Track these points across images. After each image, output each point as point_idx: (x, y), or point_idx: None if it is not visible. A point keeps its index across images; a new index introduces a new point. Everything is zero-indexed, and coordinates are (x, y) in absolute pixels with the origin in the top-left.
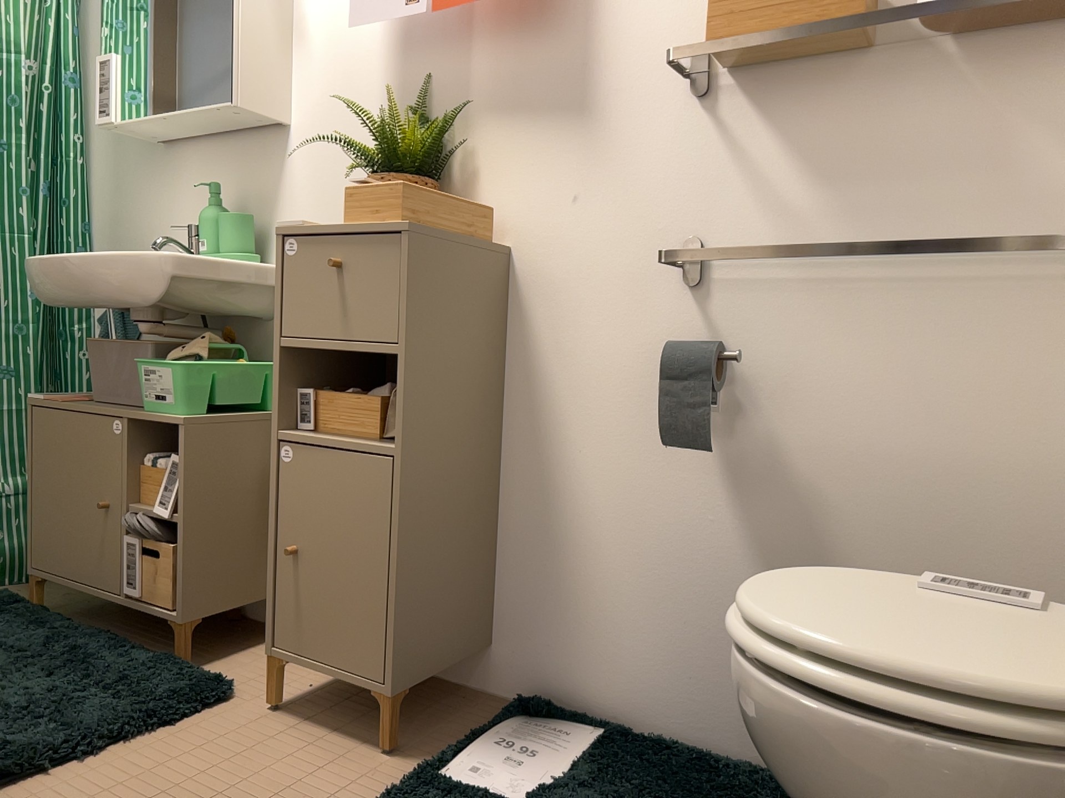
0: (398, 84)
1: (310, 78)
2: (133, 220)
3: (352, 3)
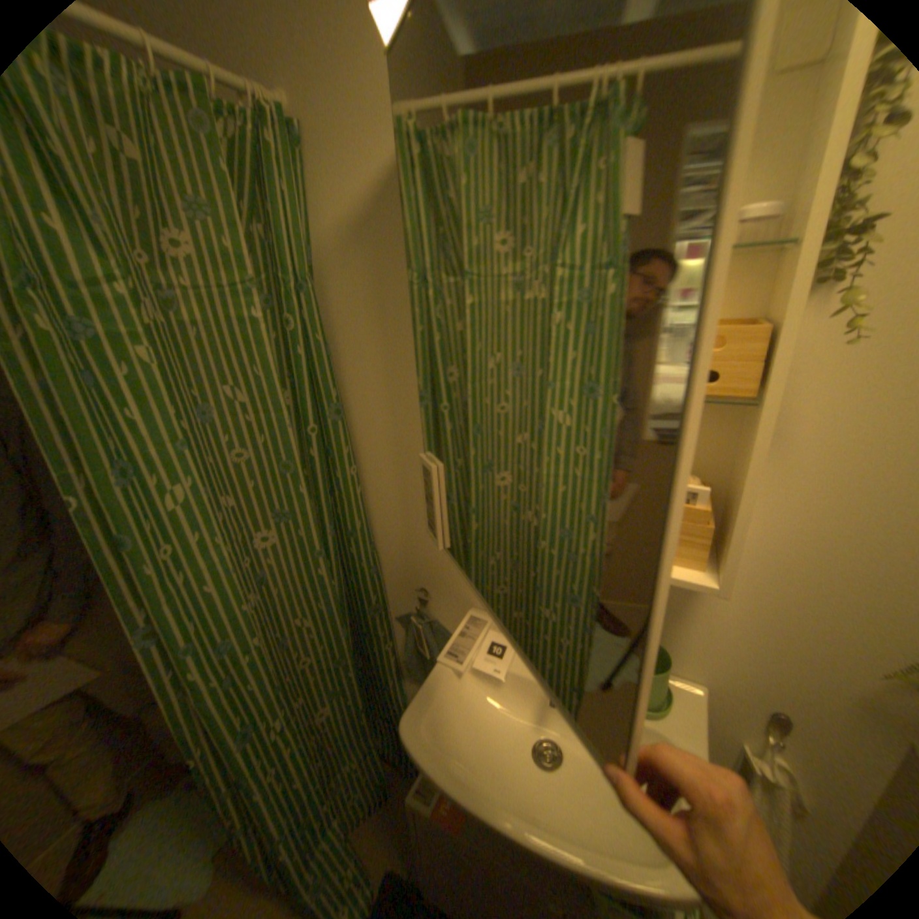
0: None
1: (781, 496)
2: (430, 551)
3: None
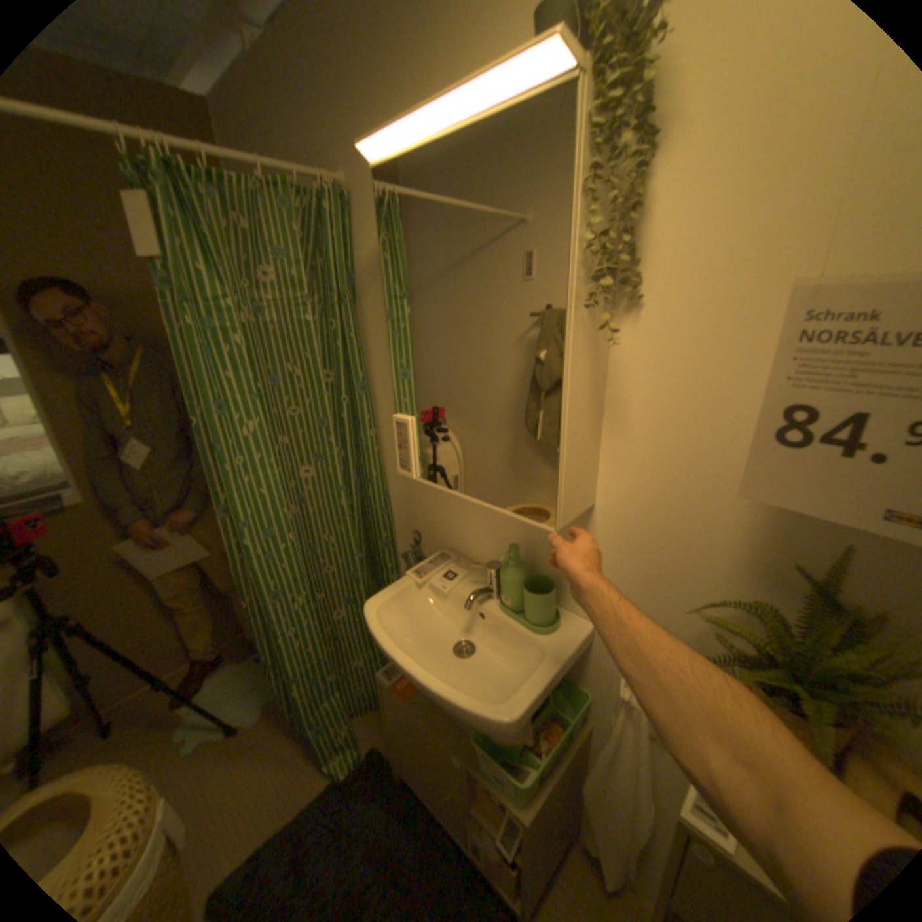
0: (780, 528)
1: (626, 465)
2: (421, 501)
3: (760, 466)
